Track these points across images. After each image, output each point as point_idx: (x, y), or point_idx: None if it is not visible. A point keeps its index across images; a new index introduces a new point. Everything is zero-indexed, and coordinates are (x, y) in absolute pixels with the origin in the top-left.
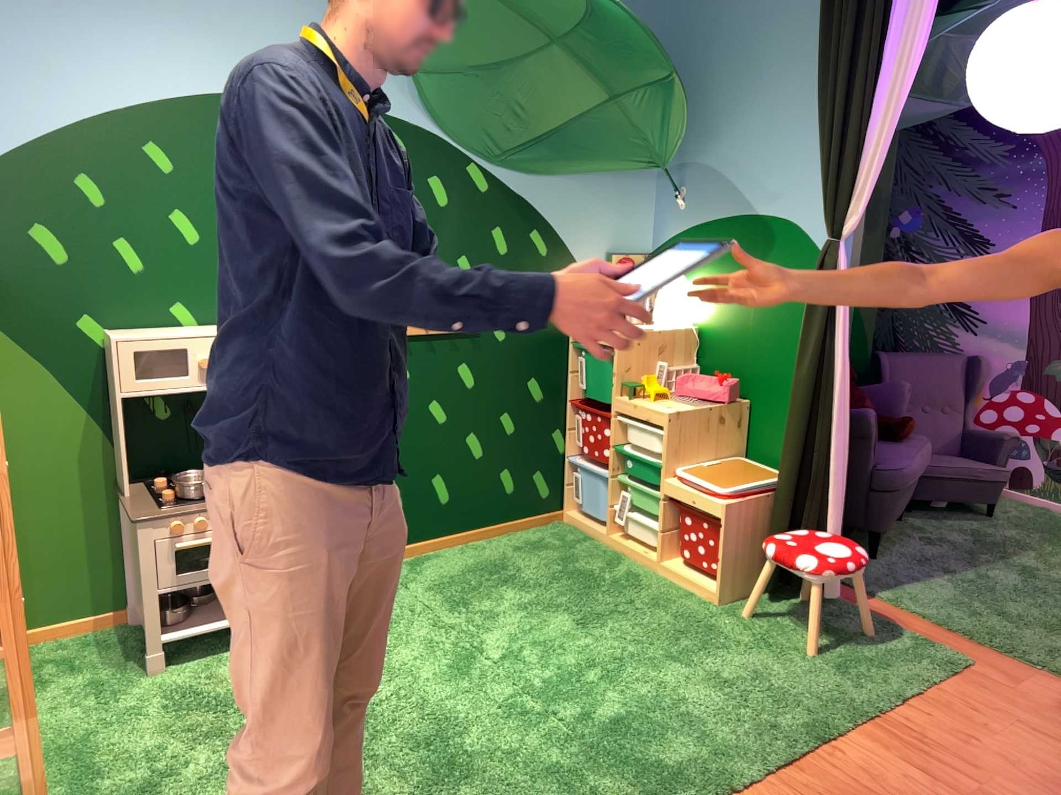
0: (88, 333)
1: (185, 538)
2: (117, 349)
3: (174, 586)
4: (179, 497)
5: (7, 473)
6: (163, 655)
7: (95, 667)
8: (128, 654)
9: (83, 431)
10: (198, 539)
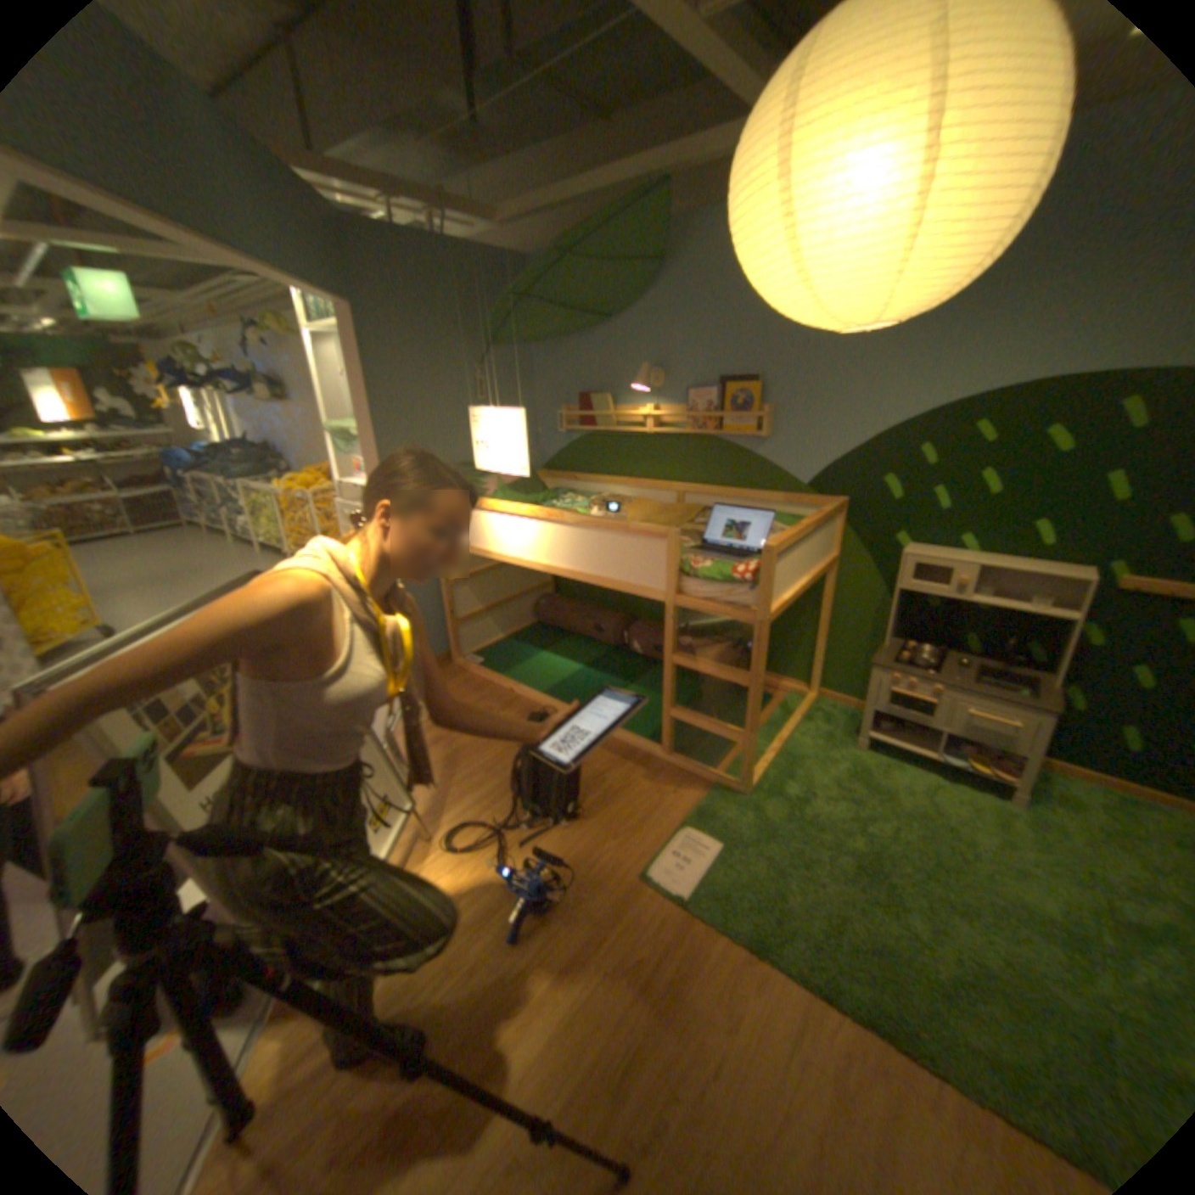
0: (898, 543)
1: (899, 688)
2: (903, 559)
3: (883, 711)
4: (908, 661)
5: (834, 608)
6: (866, 744)
7: (837, 728)
8: (857, 732)
9: (879, 599)
10: (906, 692)
